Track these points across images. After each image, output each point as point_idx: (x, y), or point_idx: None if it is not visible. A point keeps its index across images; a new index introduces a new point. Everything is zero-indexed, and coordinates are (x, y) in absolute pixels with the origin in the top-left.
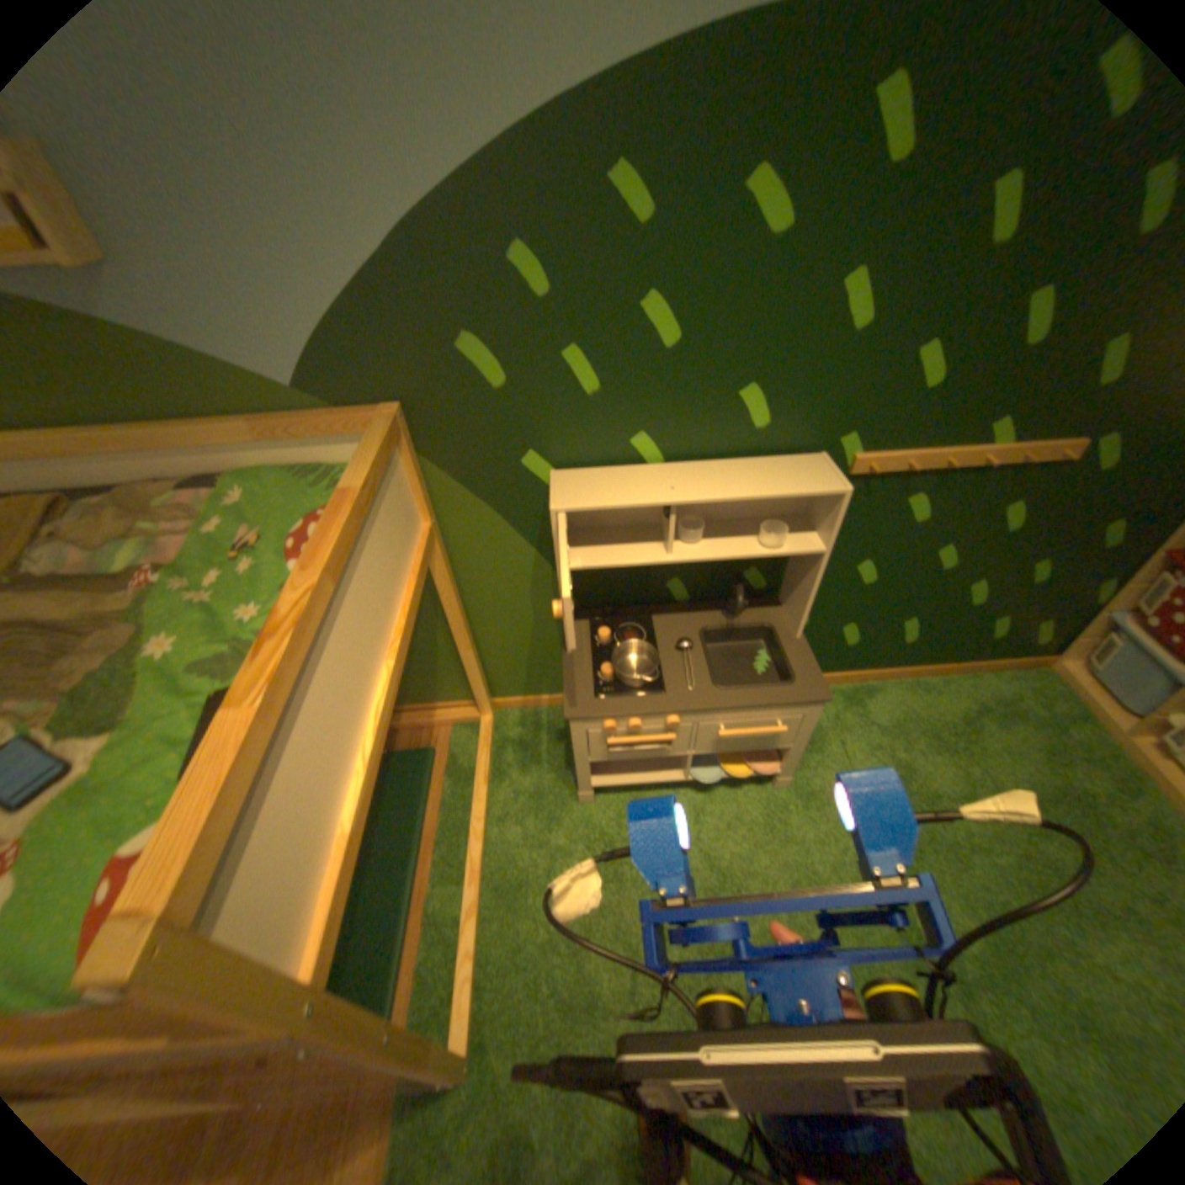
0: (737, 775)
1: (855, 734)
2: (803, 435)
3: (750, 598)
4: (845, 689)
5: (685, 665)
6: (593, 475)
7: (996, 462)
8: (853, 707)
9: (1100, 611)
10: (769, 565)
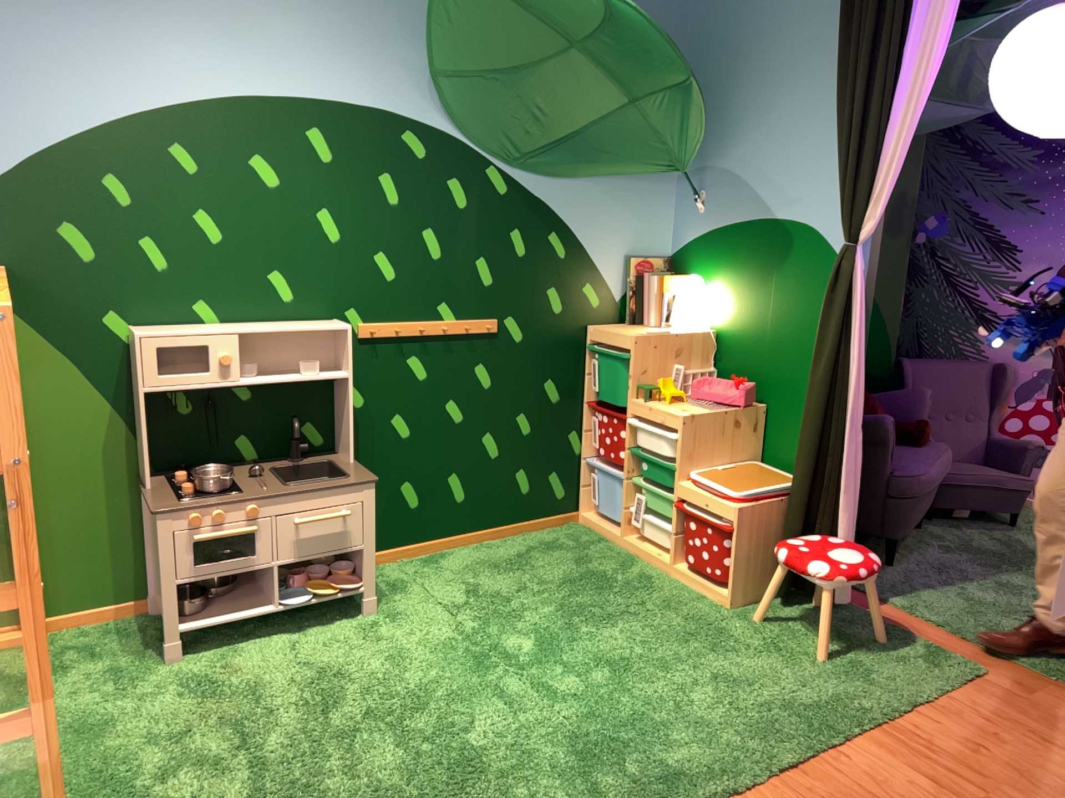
0: (330, 599)
1: (433, 574)
2: (322, 309)
3: (315, 453)
4: (423, 554)
5: (265, 480)
6: (174, 329)
7: (449, 331)
8: (430, 562)
9: (578, 457)
10: (324, 418)
